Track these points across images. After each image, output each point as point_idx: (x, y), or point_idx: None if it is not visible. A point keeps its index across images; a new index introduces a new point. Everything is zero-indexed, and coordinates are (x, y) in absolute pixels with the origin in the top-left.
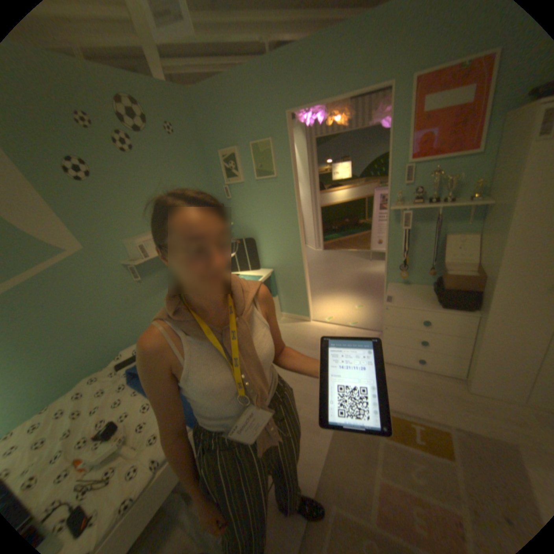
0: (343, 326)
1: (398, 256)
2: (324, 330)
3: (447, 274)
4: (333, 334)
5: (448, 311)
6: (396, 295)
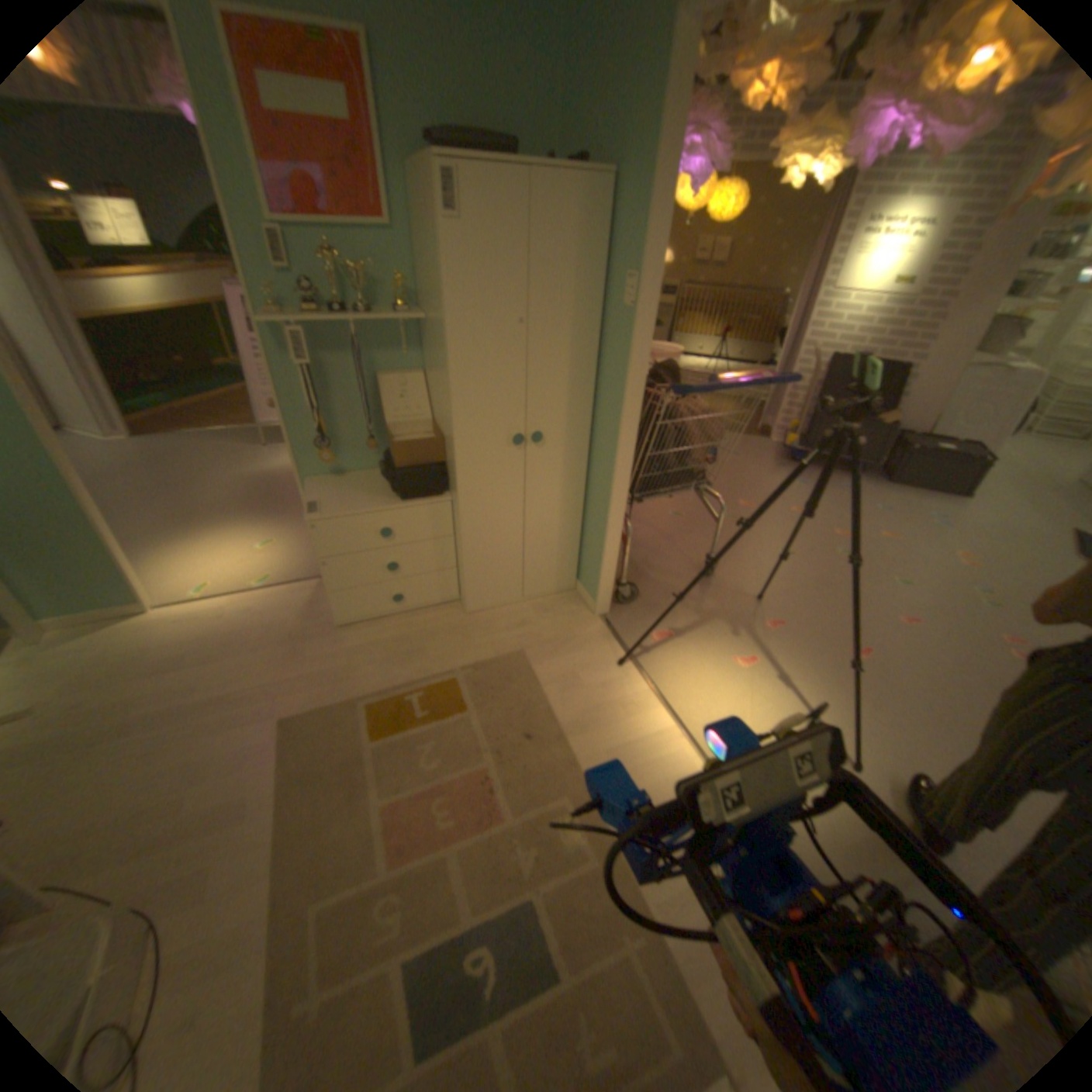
0: (239, 594)
1: (308, 423)
2: (193, 619)
3: (393, 444)
4: (219, 617)
5: (410, 505)
6: (323, 498)
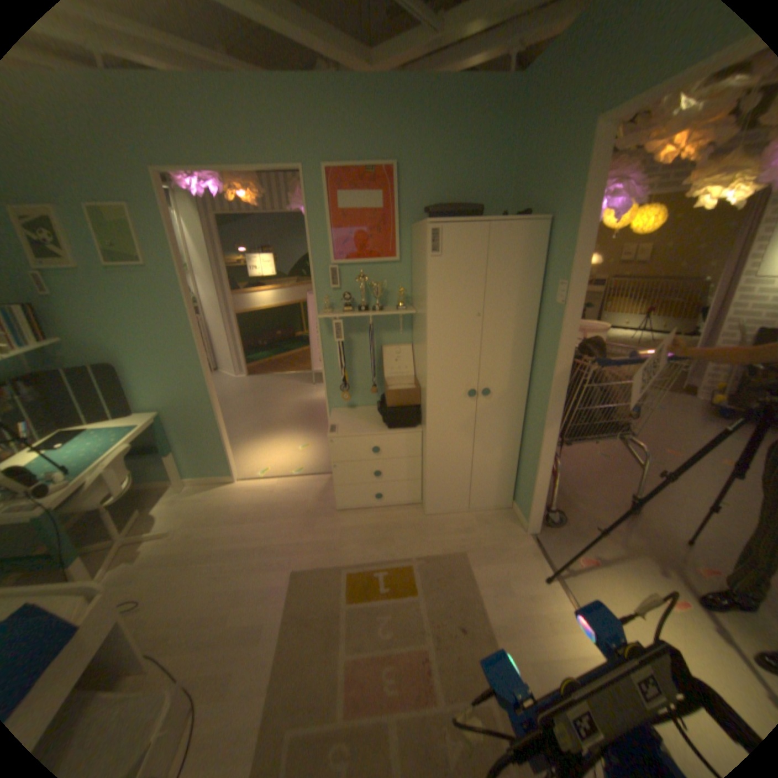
0: (283, 478)
1: (337, 375)
2: (256, 490)
3: (386, 391)
4: (270, 492)
5: (393, 432)
6: (340, 422)
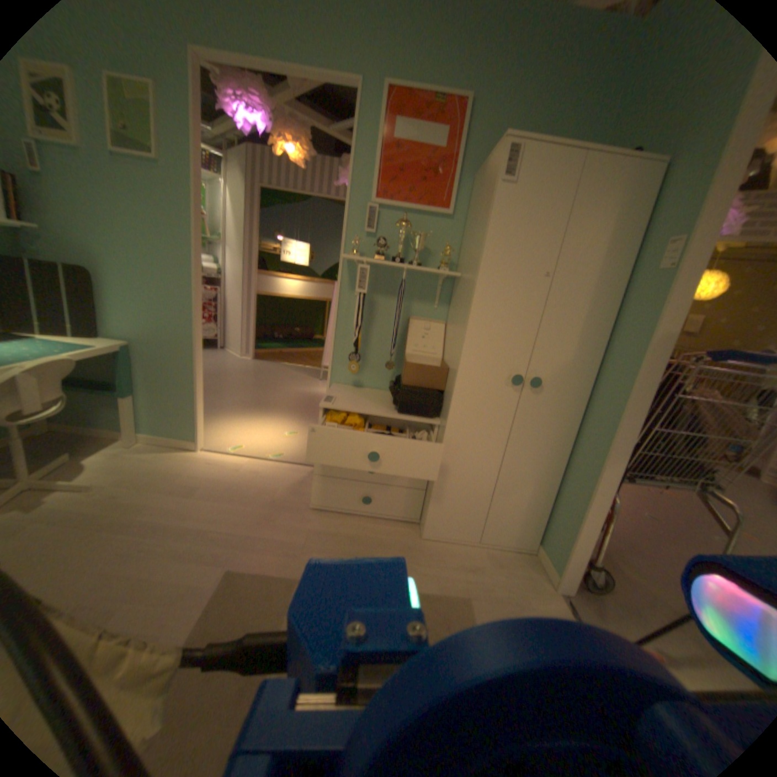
0: (256, 460)
1: (349, 342)
2: (219, 466)
3: (406, 363)
4: (234, 471)
5: (403, 418)
6: (339, 396)
